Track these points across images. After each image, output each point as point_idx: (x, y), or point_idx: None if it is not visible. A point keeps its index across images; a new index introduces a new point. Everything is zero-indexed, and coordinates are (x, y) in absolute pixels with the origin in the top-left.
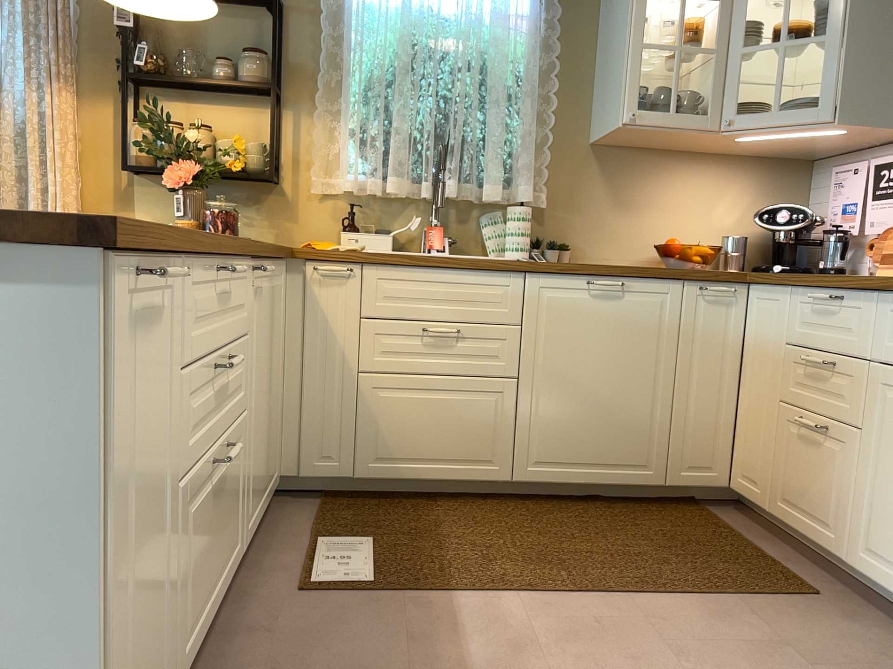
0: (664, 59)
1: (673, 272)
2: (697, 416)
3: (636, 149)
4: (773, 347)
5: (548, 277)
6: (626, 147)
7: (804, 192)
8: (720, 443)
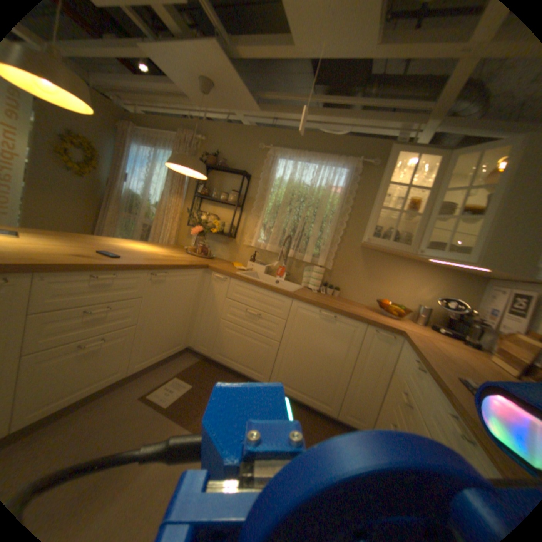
0: (406, 214)
1: (362, 319)
2: (360, 393)
3: (383, 253)
4: (401, 377)
5: (301, 304)
6: (377, 252)
7: (478, 295)
8: (370, 411)
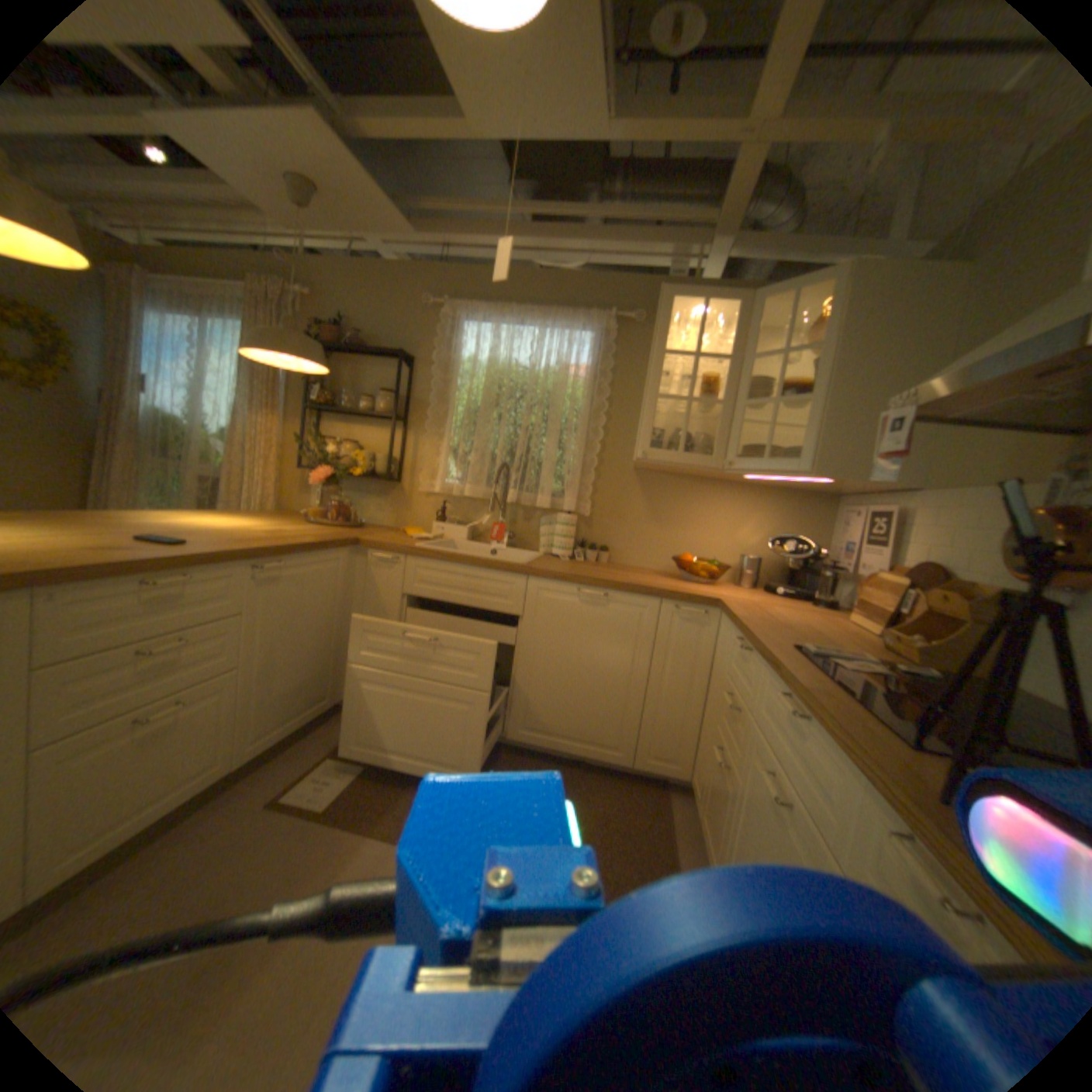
0: (701, 403)
1: (650, 591)
2: (664, 717)
3: (672, 476)
4: (722, 673)
5: (544, 583)
6: (663, 474)
7: (828, 524)
8: (684, 743)
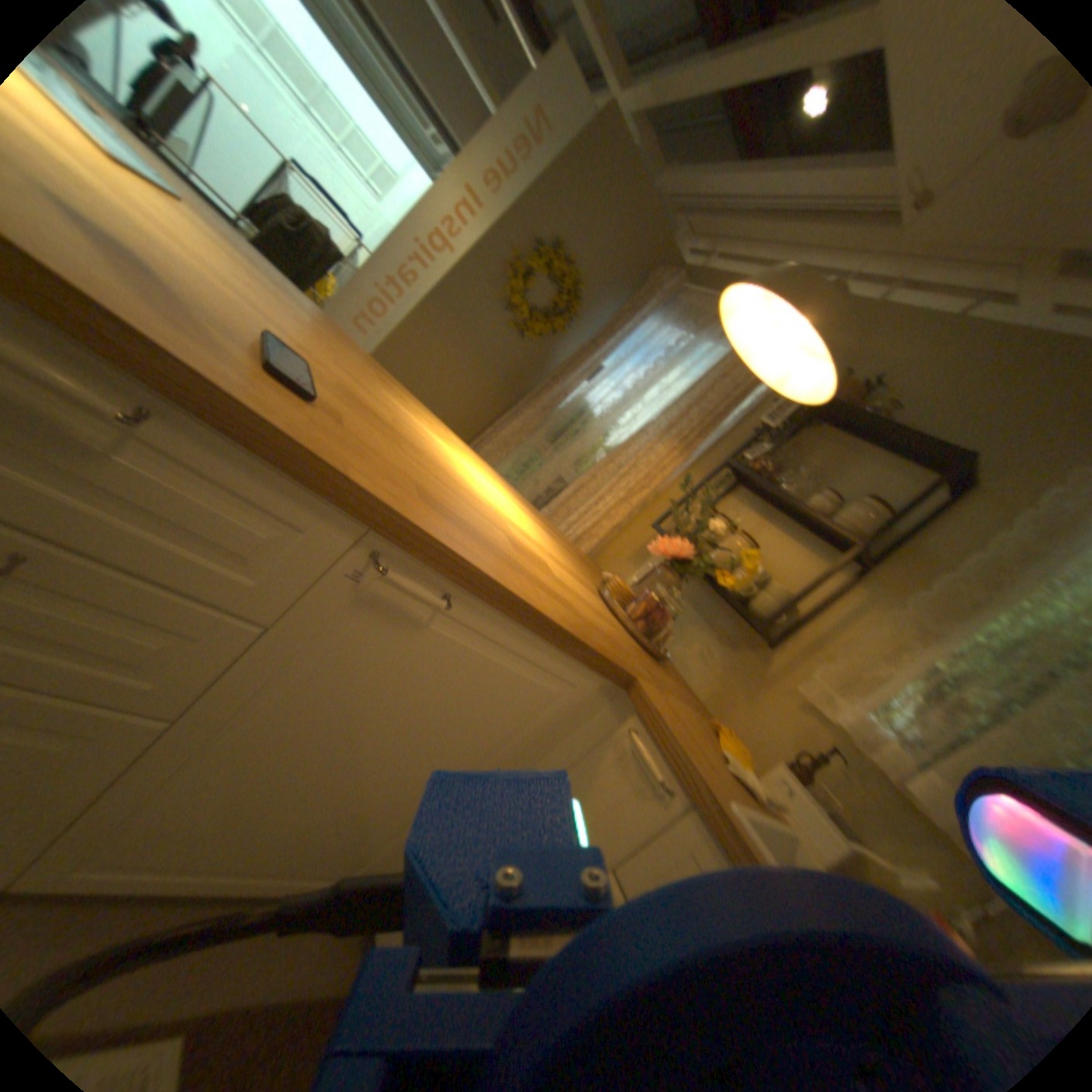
0: None
1: None
2: None
3: None
4: None
5: None
6: None
7: None
8: None
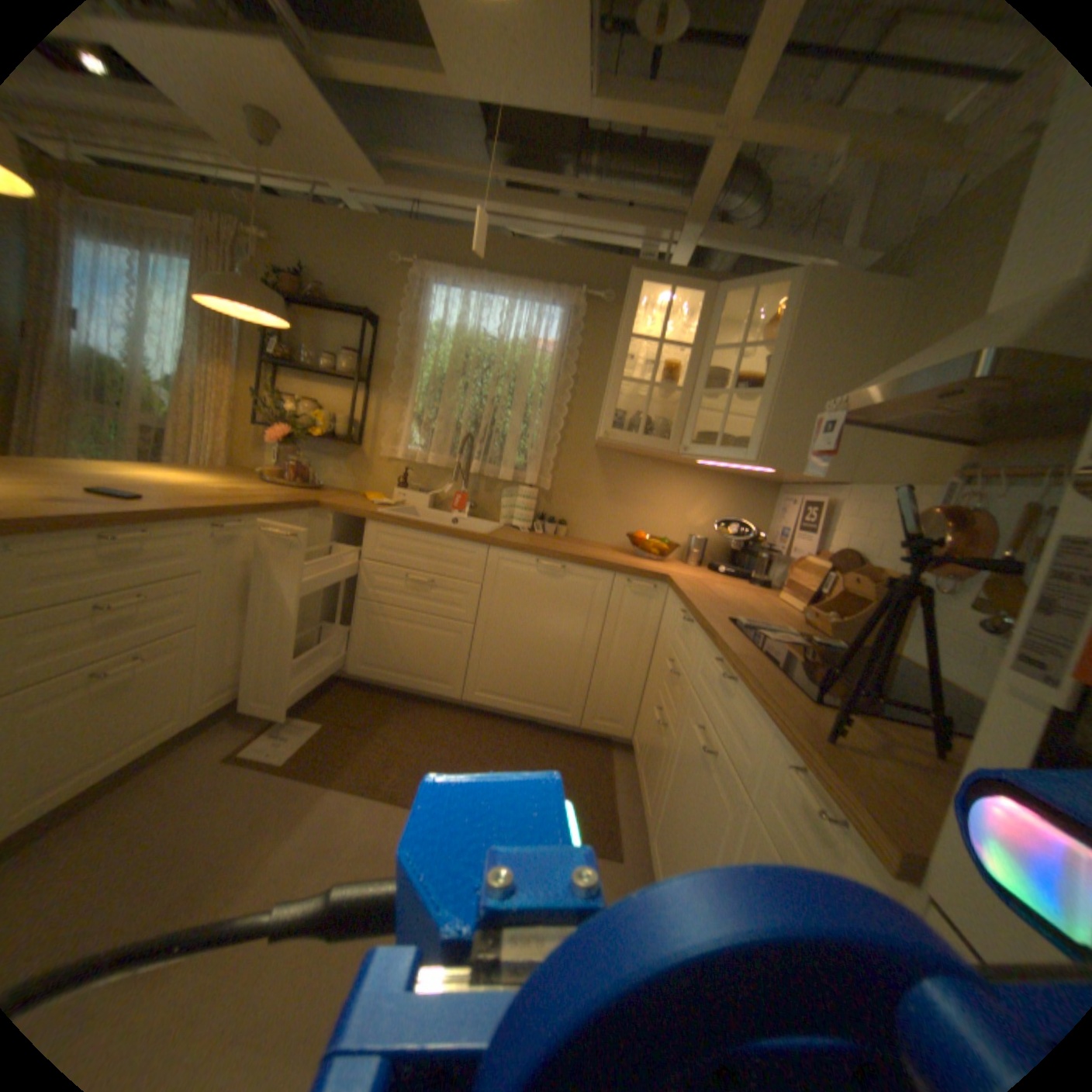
0: (662, 388)
1: (604, 565)
2: (610, 681)
3: (630, 457)
4: (665, 642)
5: (505, 554)
6: (622, 455)
7: (768, 510)
8: (627, 706)
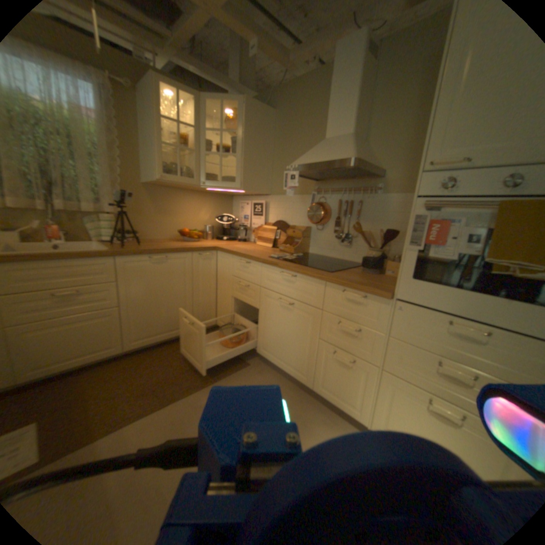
0: (169, 146)
1: (185, 249)
2: (200, 303)
3: (162, 187)
4: (225, 276)
5: (125, 258)
6: (156, 186)
7: (229, 207)
8: (209, 310)
